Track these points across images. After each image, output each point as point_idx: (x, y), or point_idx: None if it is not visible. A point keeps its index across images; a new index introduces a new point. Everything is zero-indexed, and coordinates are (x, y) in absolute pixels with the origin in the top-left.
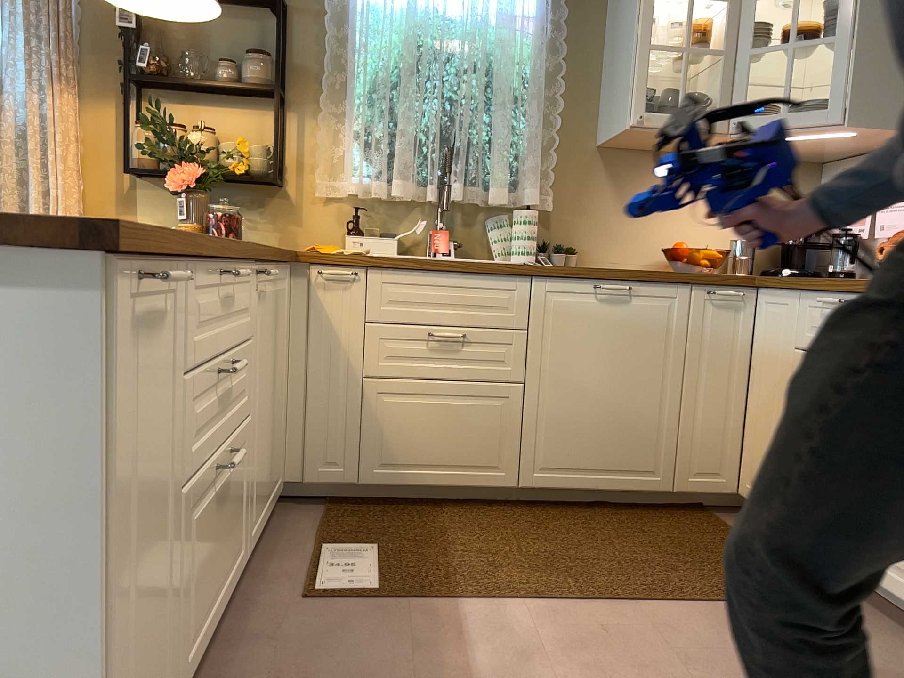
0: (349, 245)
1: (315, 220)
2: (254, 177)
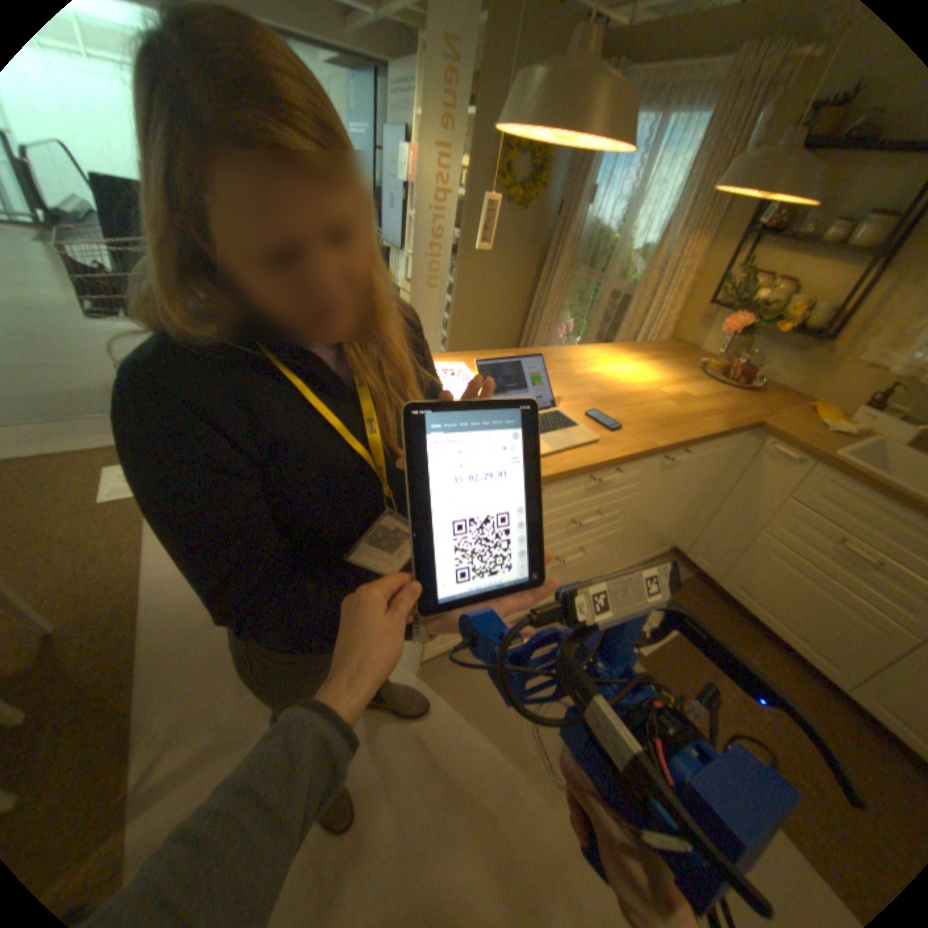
0: (860, 415)
1: (847, 378)
2: (808, 327)
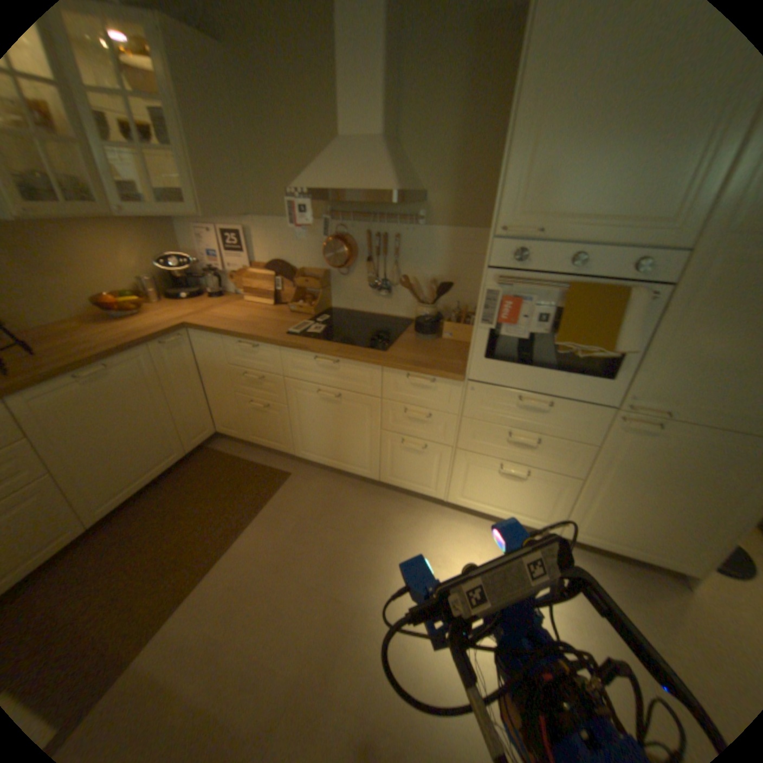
0: None
1: None
2: None
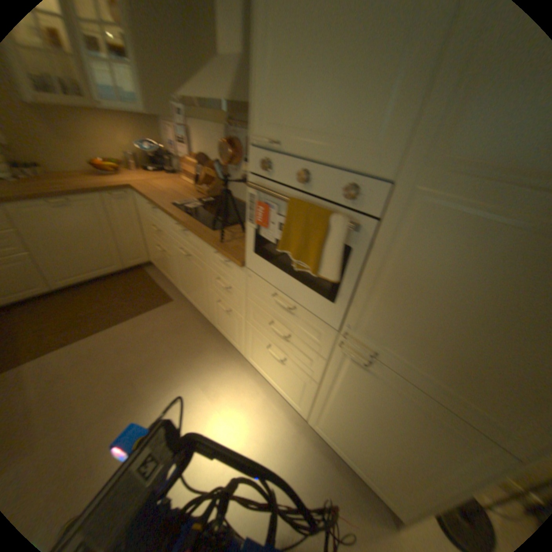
0: None
1: None
2: None
